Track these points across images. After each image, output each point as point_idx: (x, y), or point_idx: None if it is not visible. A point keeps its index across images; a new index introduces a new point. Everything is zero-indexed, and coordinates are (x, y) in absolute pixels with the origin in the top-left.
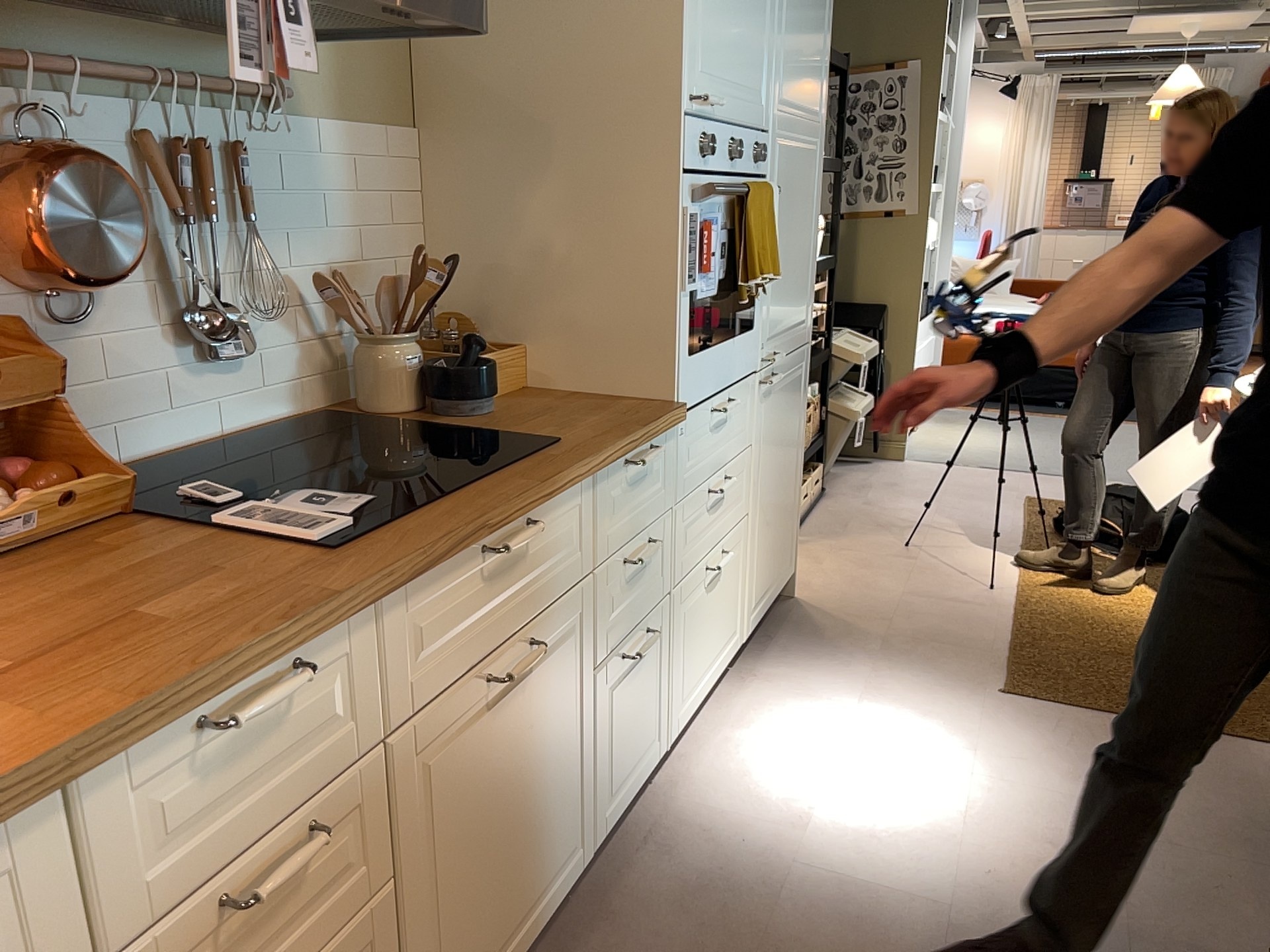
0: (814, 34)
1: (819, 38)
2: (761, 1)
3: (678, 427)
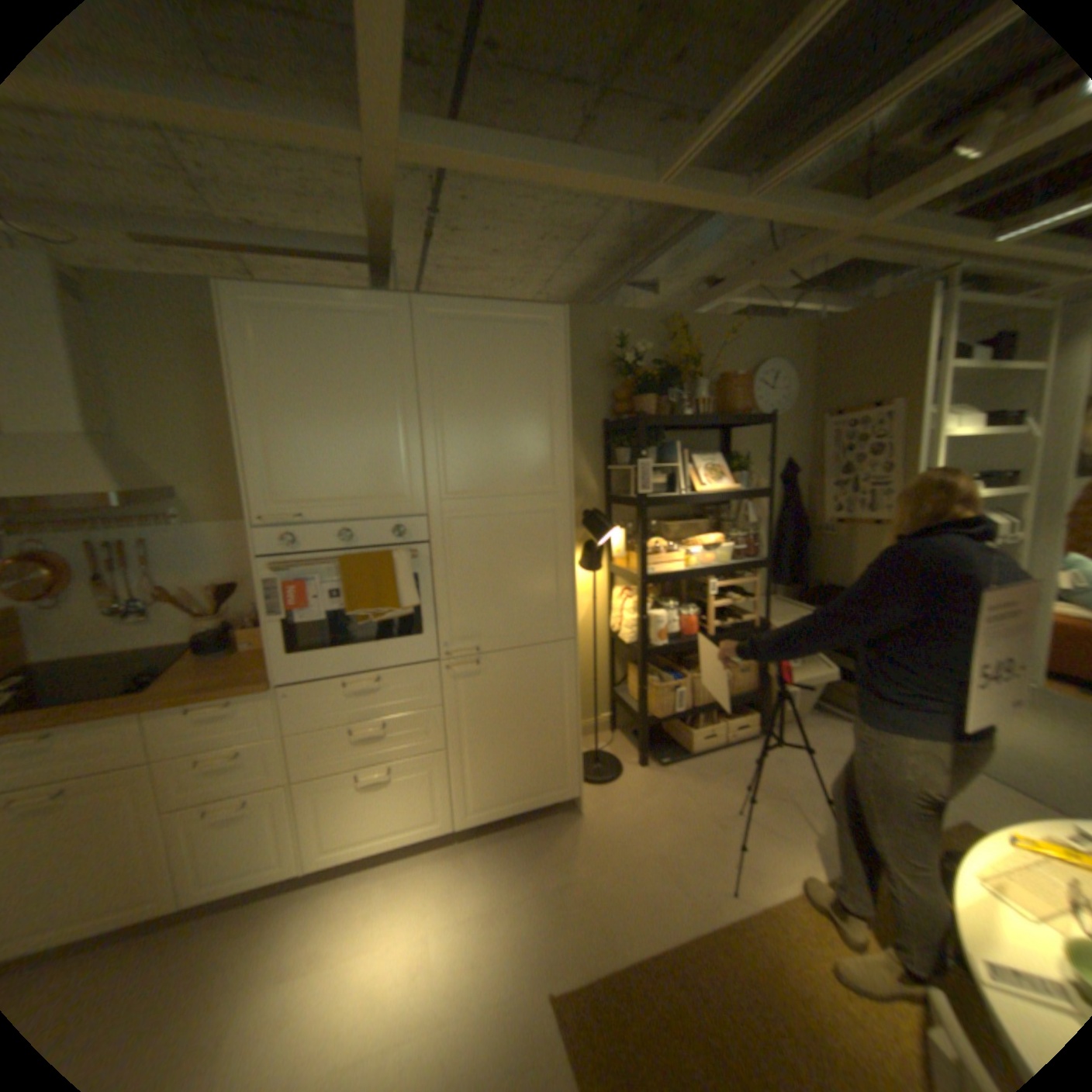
0: (518, 439)
1: (535, 439)
2: (384, 442)
3: (278, 694)
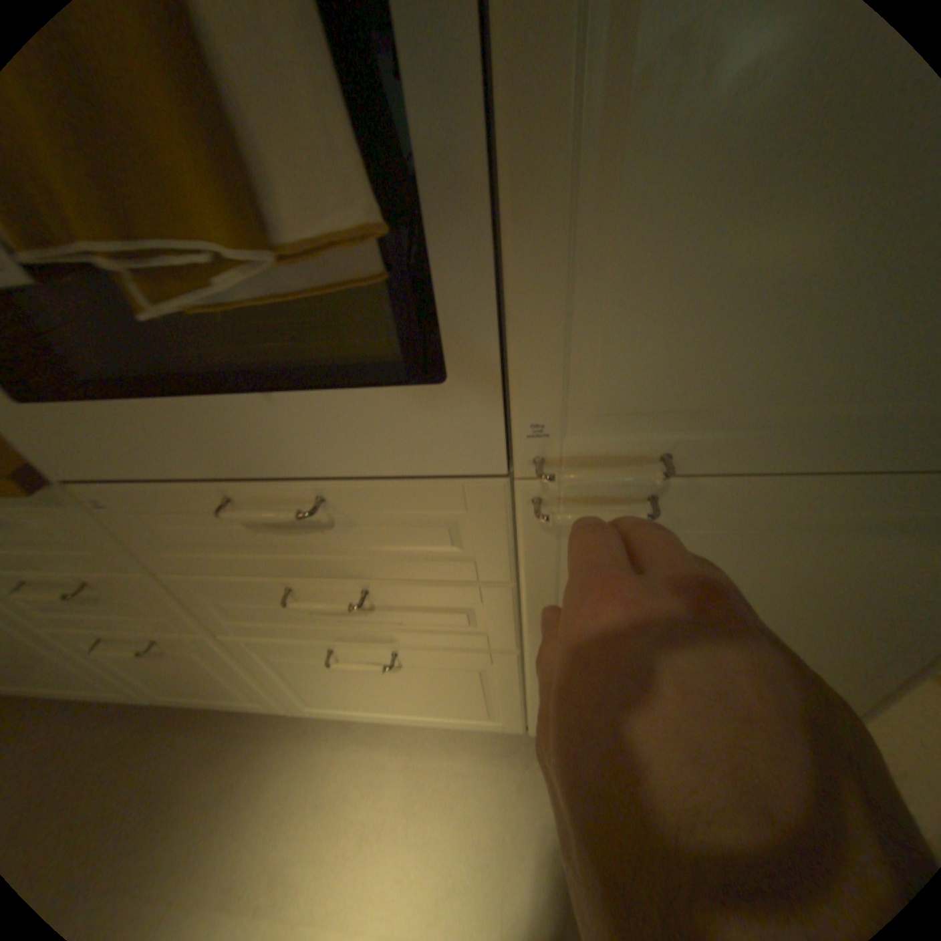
0: None
1: None
2: None
3: (81, 497)
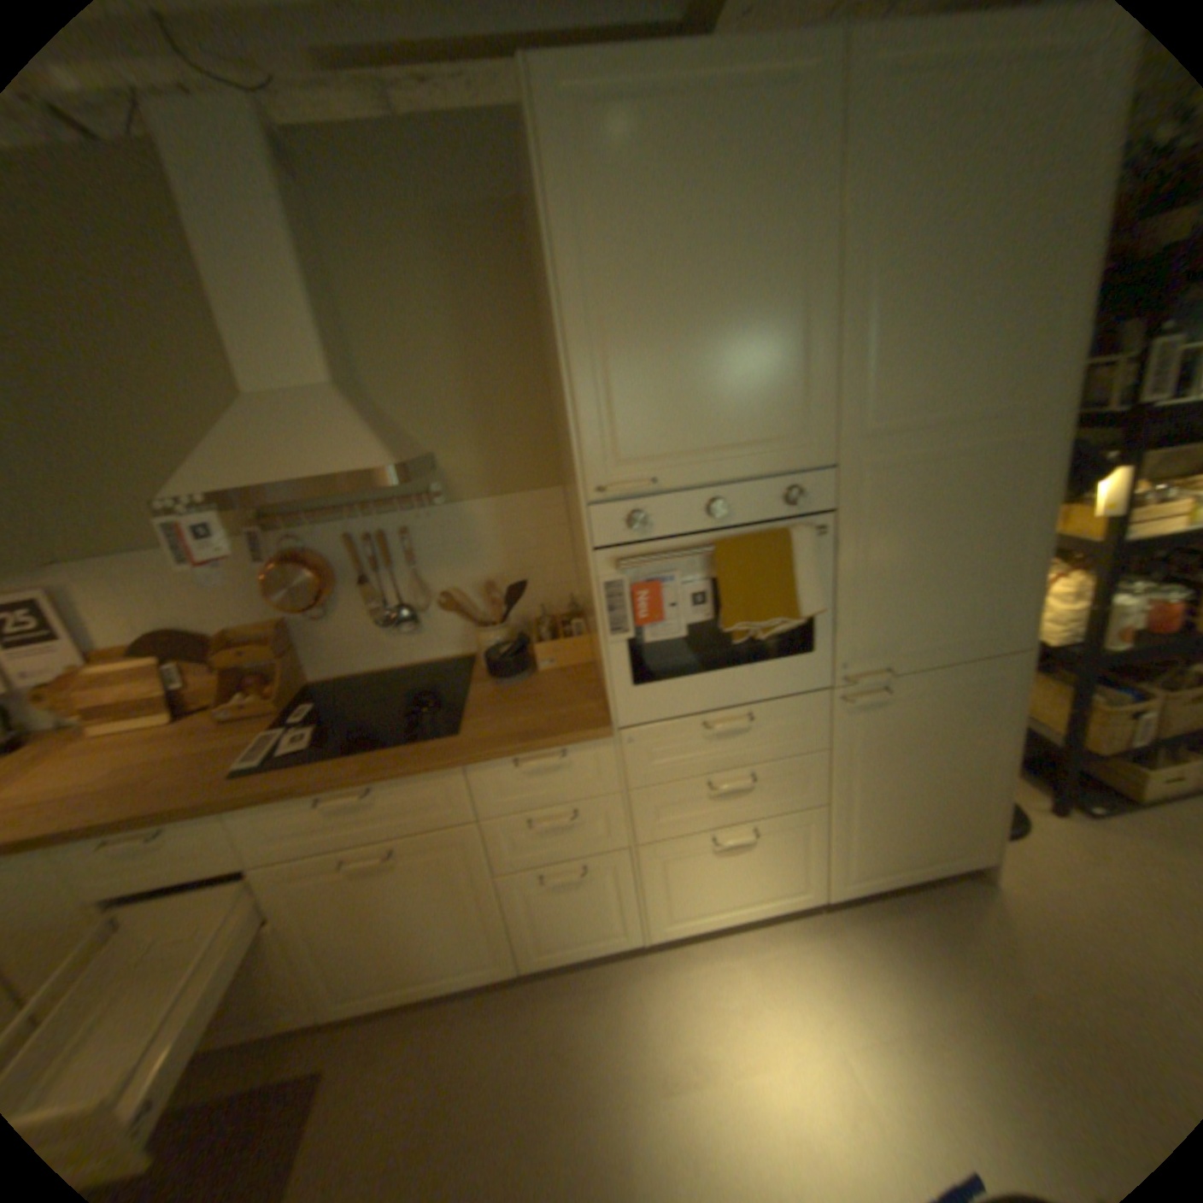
0: (1002, 311)
1: (1030, 307)
2: (781, 340)
3: (623, 736)
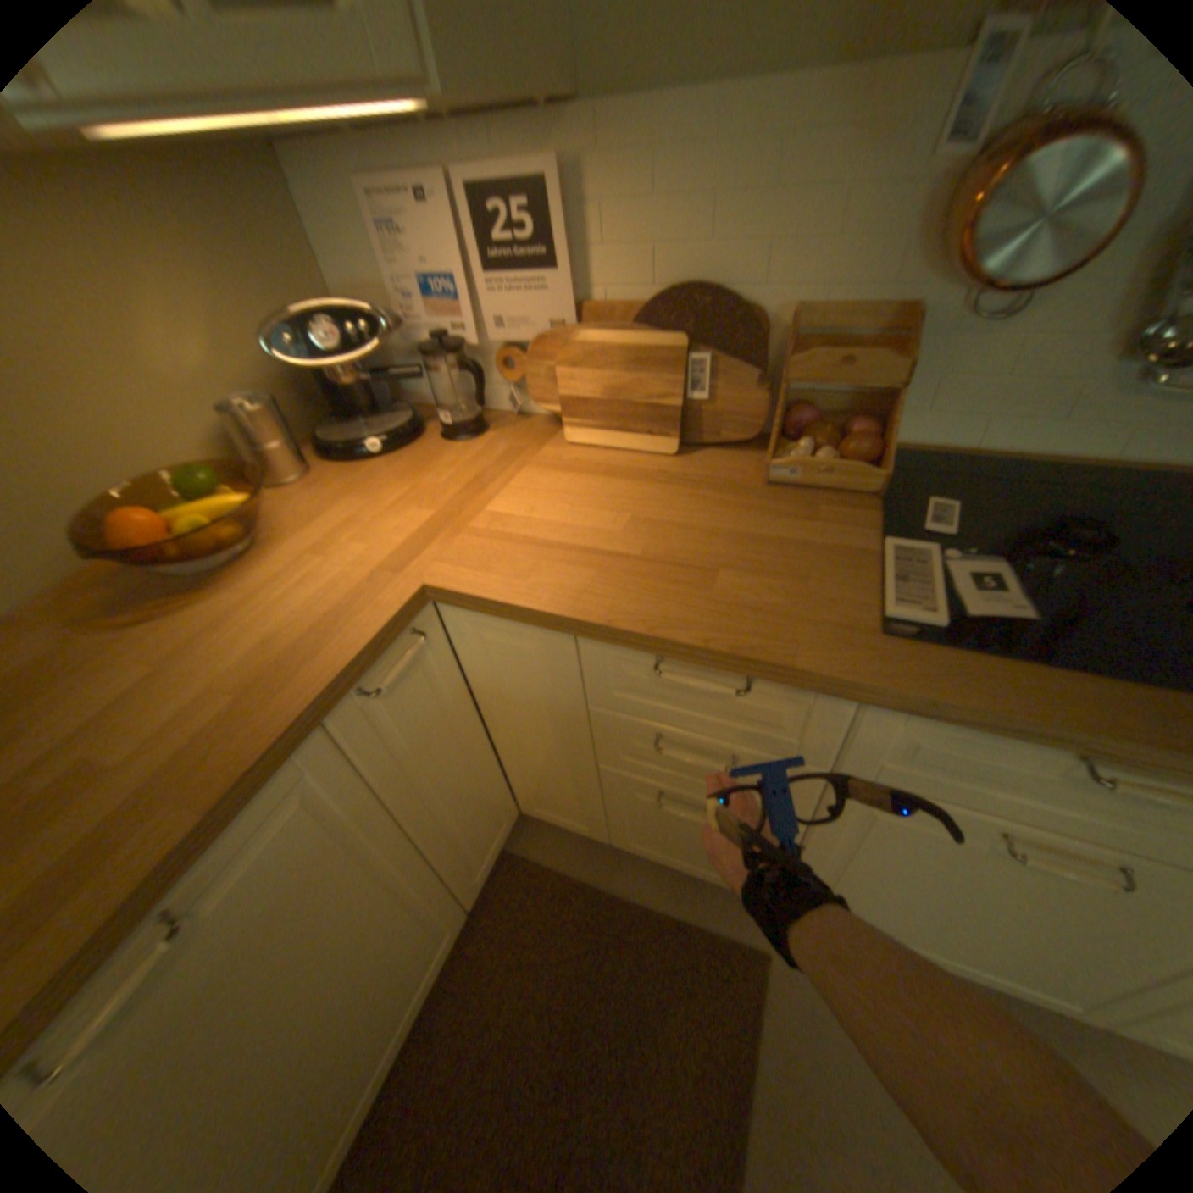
0: None
1: None
2: None
3: None
